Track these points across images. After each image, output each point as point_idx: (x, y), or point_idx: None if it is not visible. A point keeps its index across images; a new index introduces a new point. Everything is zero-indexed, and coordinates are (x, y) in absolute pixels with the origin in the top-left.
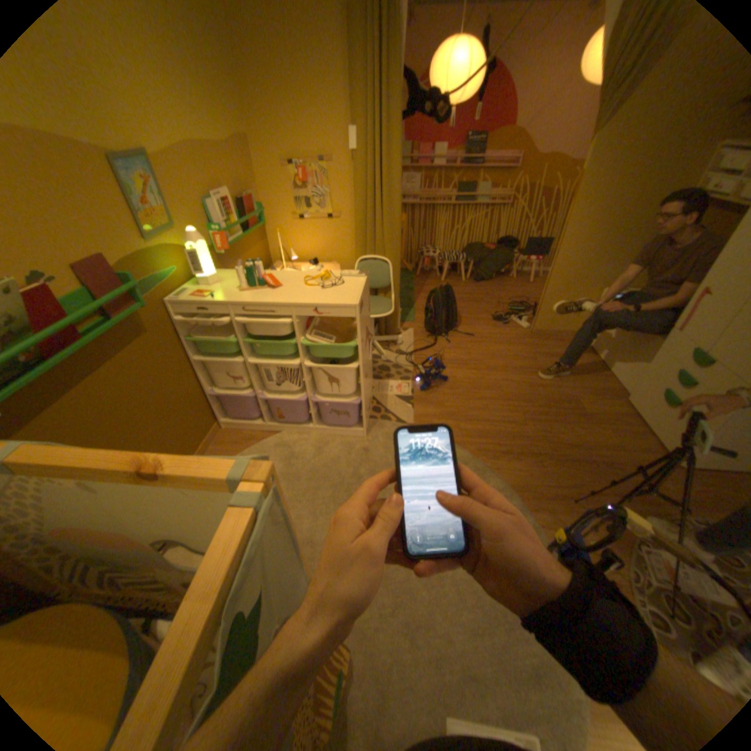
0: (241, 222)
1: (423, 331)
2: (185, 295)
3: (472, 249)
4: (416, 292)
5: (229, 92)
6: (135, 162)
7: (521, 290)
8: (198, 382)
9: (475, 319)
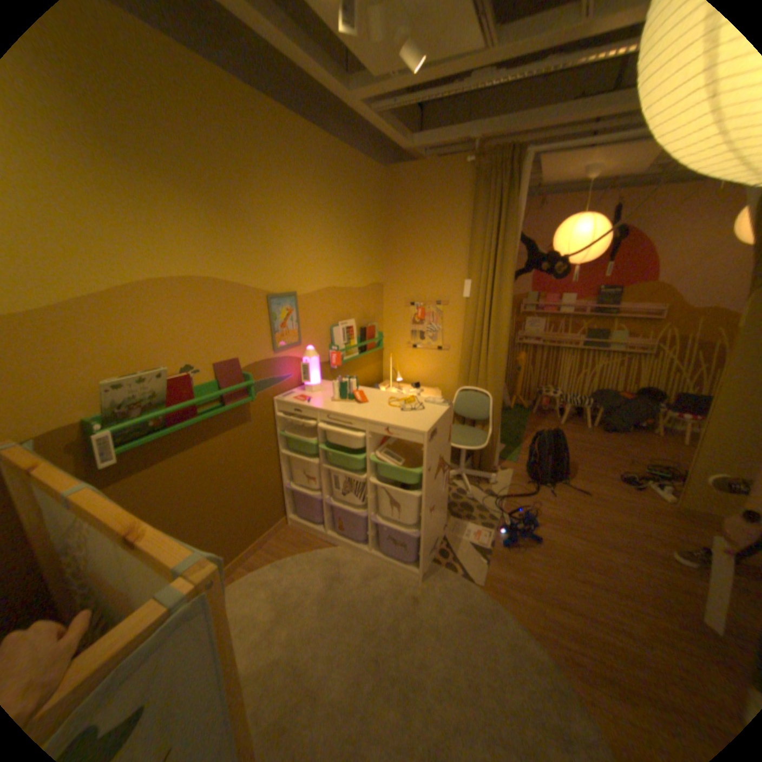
0: (358, 346)
1: (525, 475)
2: (290, 397)
3: (603, 395)
4: (527, 430)
5: (375, 257)
6: (285, 300)
7: (671, 453)
8: (280, 473)
9: (596, 476)
